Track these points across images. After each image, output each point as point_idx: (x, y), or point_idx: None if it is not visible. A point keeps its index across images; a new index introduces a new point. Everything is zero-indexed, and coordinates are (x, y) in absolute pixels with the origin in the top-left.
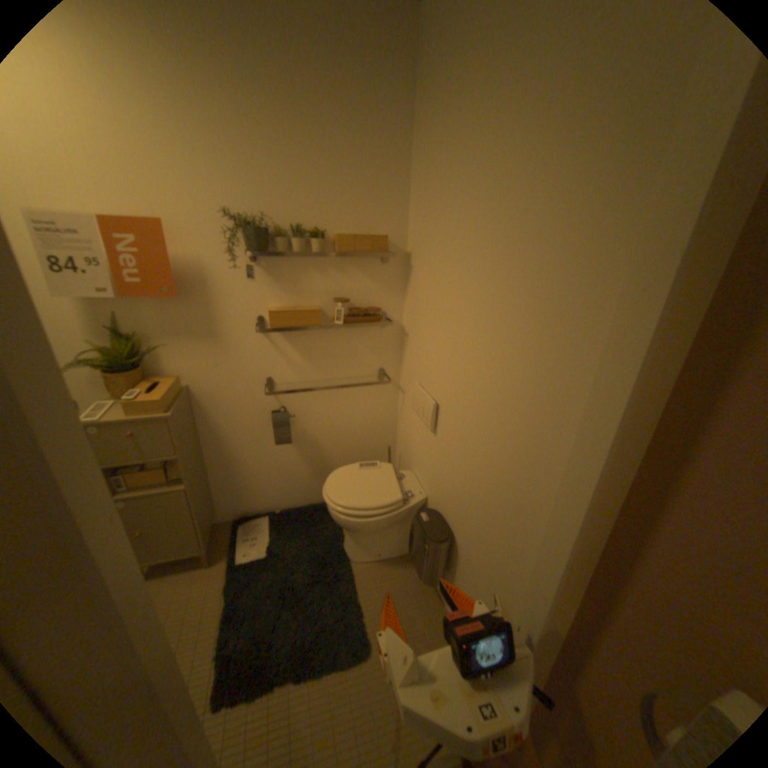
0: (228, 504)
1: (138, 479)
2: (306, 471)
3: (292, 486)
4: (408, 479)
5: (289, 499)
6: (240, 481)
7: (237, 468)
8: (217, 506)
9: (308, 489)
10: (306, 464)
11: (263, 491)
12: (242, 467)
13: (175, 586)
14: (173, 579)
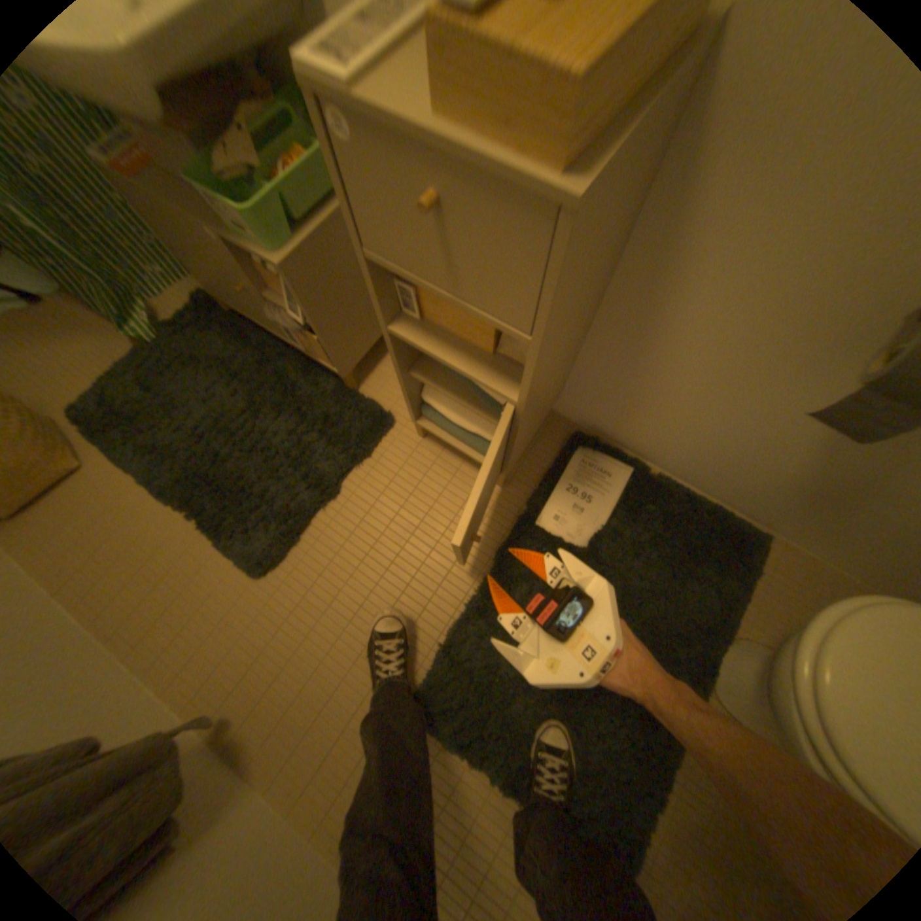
0: (590, 402)
1: (448, 310)
2: (796, 472)
3: (729, 465)
4: None
5: (698, 472)
6: (638, 390)
7: (655, 367)
8: (571, 392)
9: (753, 490)
10: (814, 464)
11: (665, 431)
12: (666, 373)
13: (454, 479)
14: (457, 464)
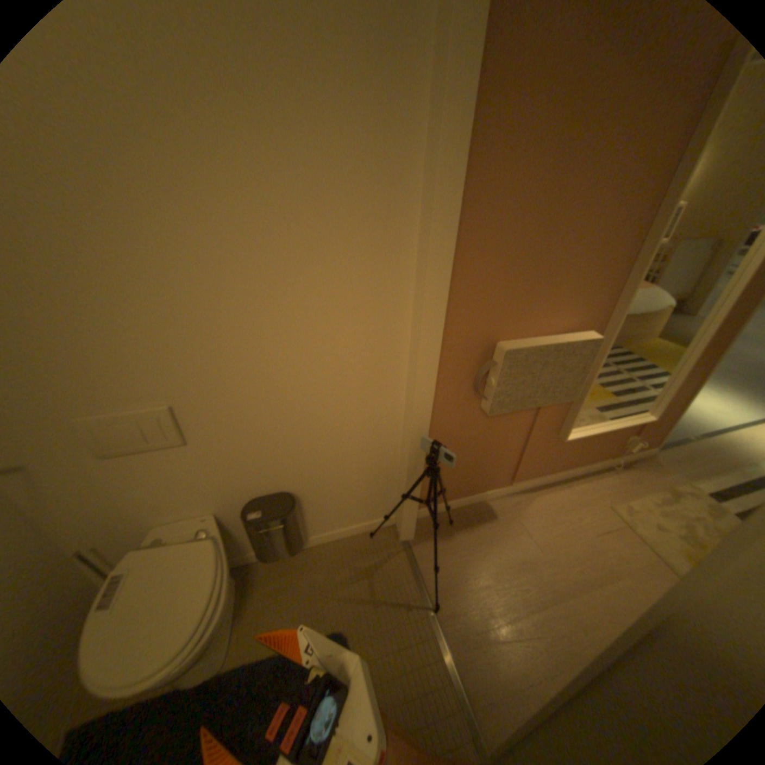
0: None
1: None
2: None
3: None
4: (165, 535)
5: None
6: None
7: None
8: None
9: None
10: None
11: None
12: None
13: None
14: None
